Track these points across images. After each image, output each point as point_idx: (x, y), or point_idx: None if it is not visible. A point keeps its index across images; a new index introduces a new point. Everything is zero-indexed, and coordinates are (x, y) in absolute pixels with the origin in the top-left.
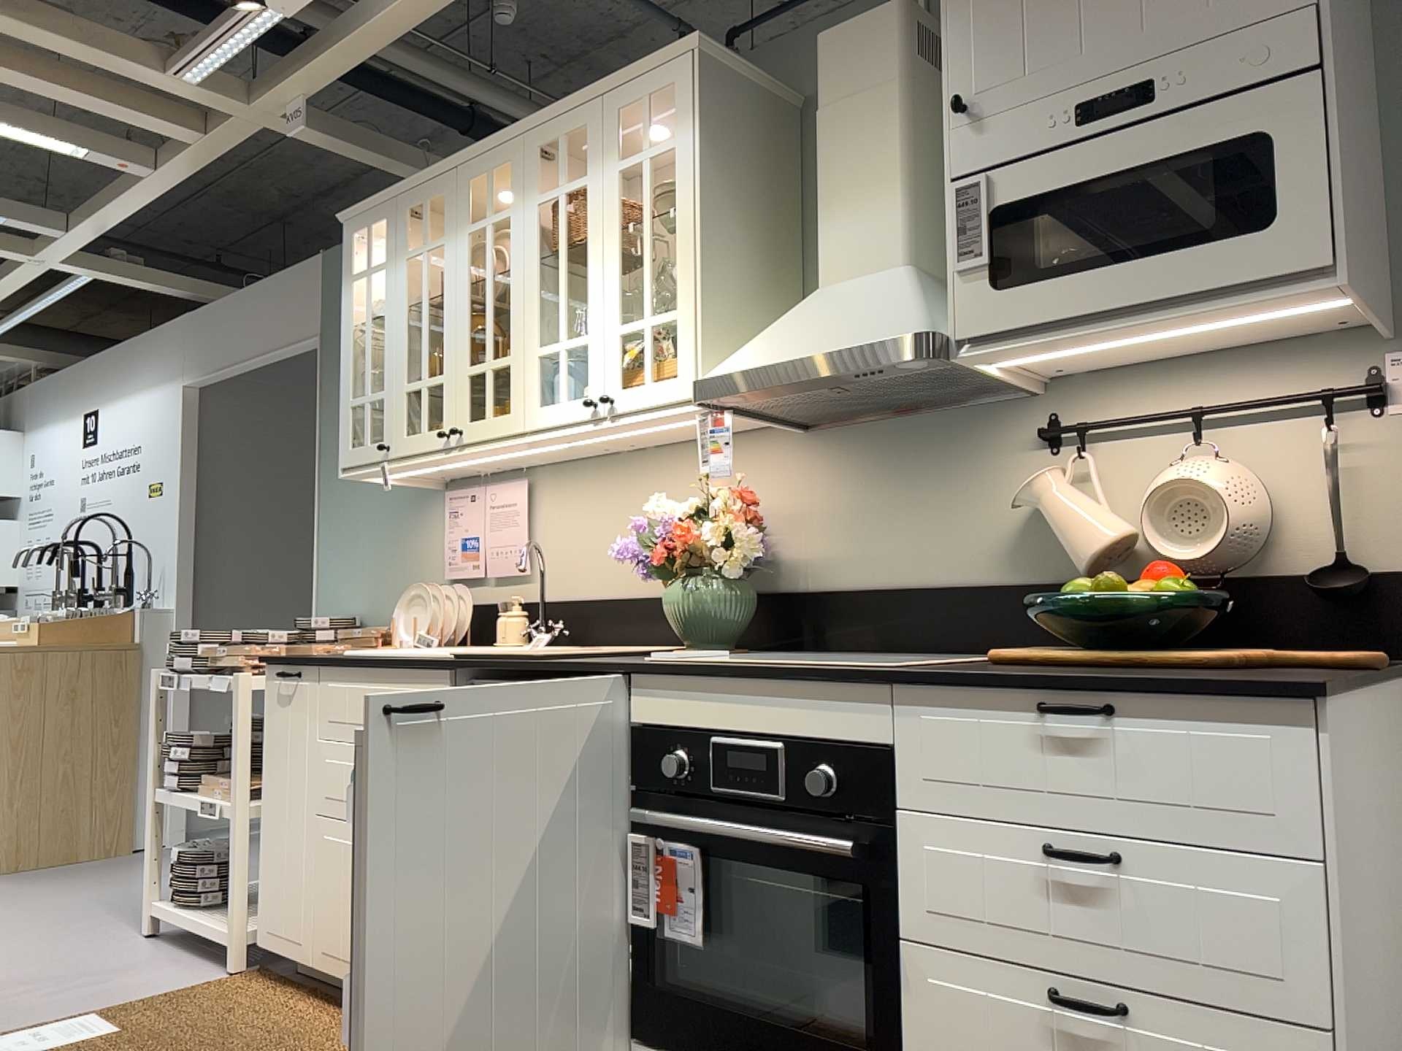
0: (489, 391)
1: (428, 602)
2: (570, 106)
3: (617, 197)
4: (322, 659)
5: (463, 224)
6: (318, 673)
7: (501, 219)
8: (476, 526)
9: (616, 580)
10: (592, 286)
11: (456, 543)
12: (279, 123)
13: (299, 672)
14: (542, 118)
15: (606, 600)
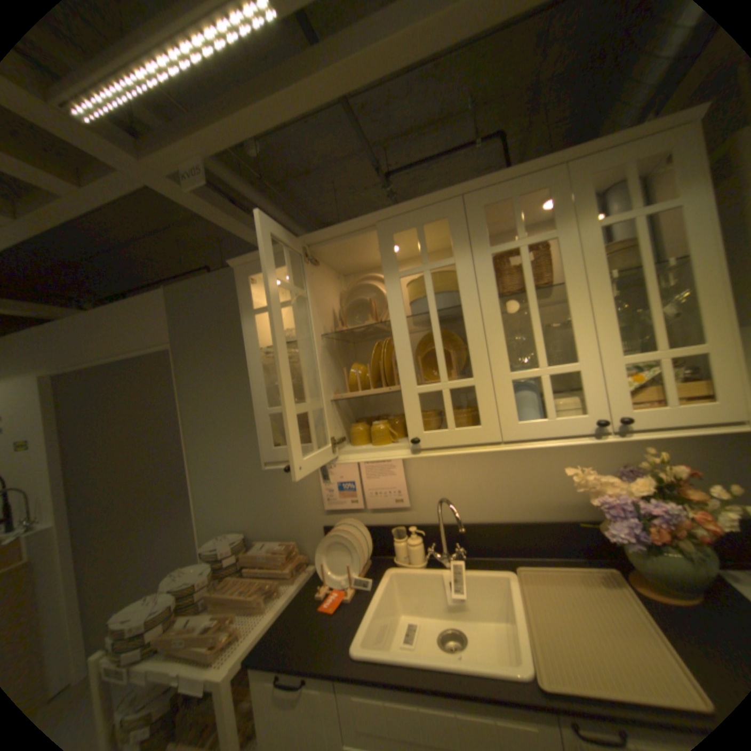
0: (452, 407)
1: (345, 545)
2: (527, 169)
3: (605, 247)
4: (340, 679)
5: (391, 268)
6: (333, 687)
7: (444, 265)
8: (352, 475)
9: (497, 511)
10: (581, 323)
11: (334, 486)
12: (161, 177)
13: (301, 683)
14: (489, 179)
15: (491, 524)
